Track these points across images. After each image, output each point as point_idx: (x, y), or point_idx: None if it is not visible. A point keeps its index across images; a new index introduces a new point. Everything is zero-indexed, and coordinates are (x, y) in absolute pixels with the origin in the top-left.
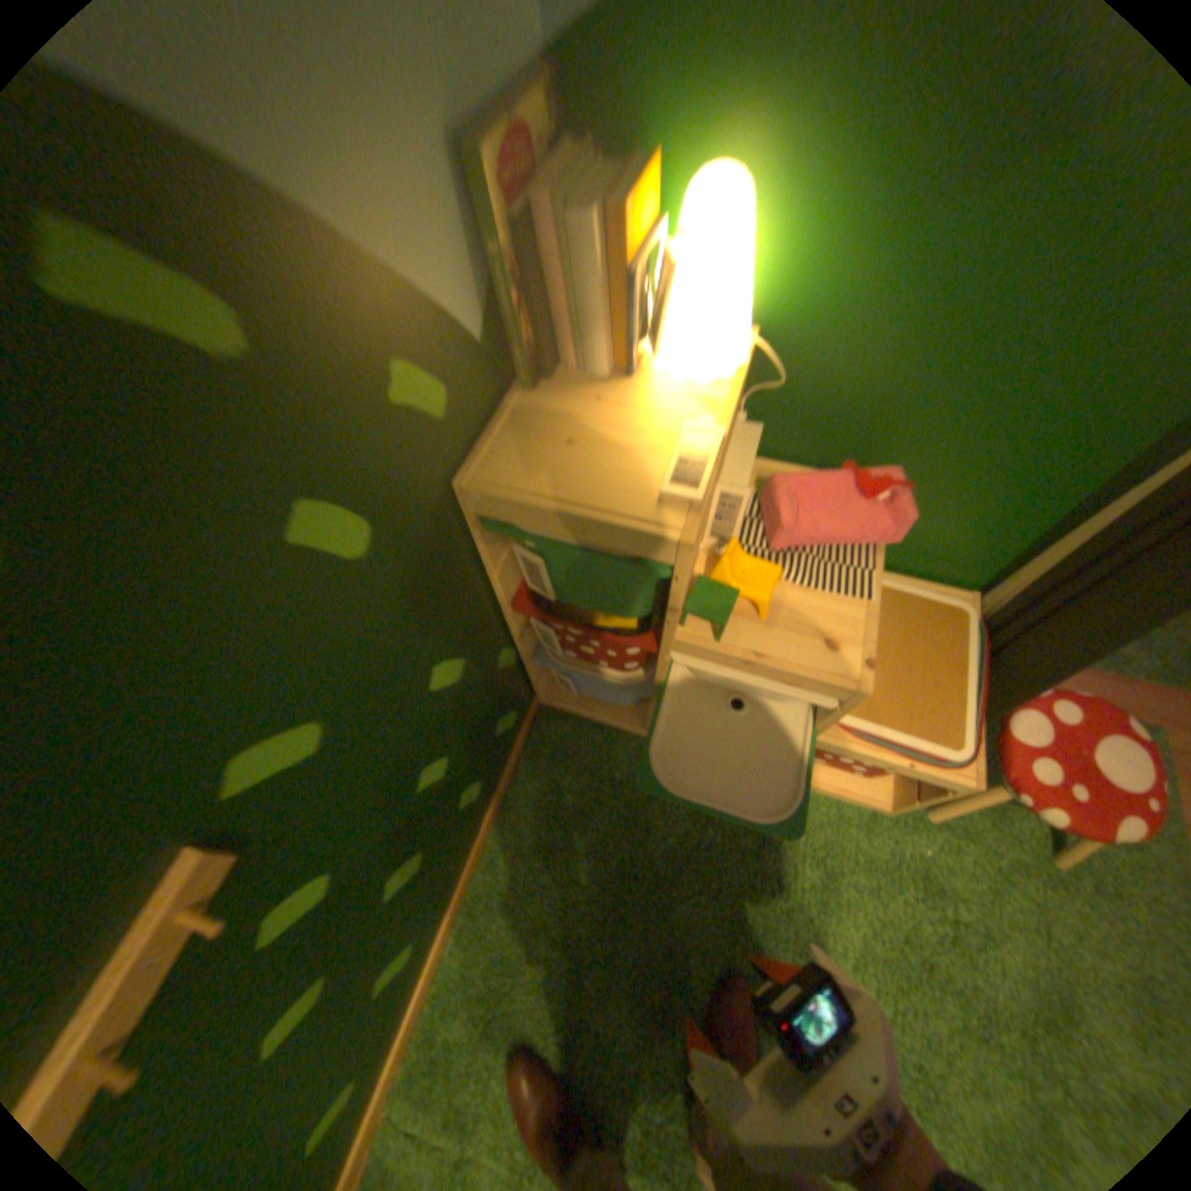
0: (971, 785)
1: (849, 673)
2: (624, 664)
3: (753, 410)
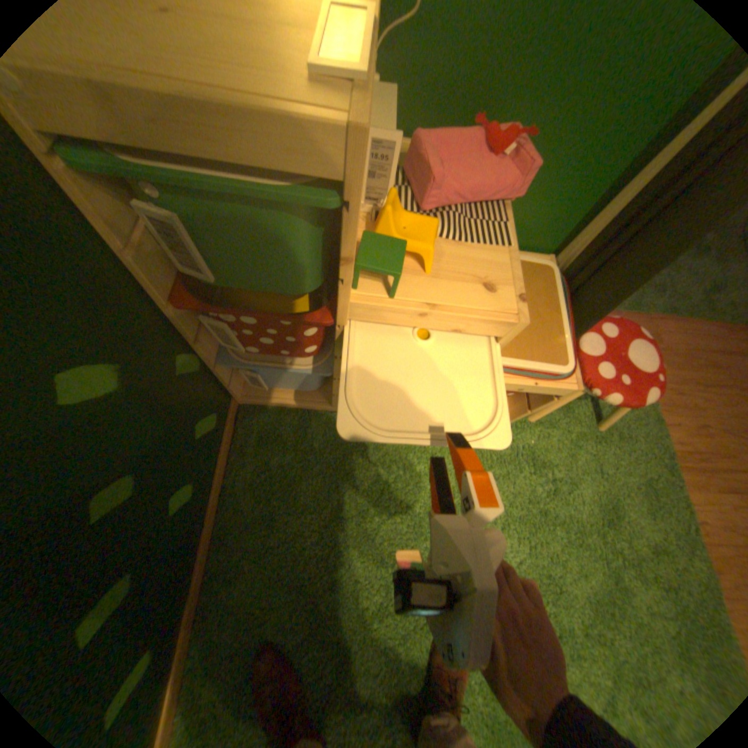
0: (574, 388)
1: (509, 308)
2: (305, 347)
3: (387, 71)
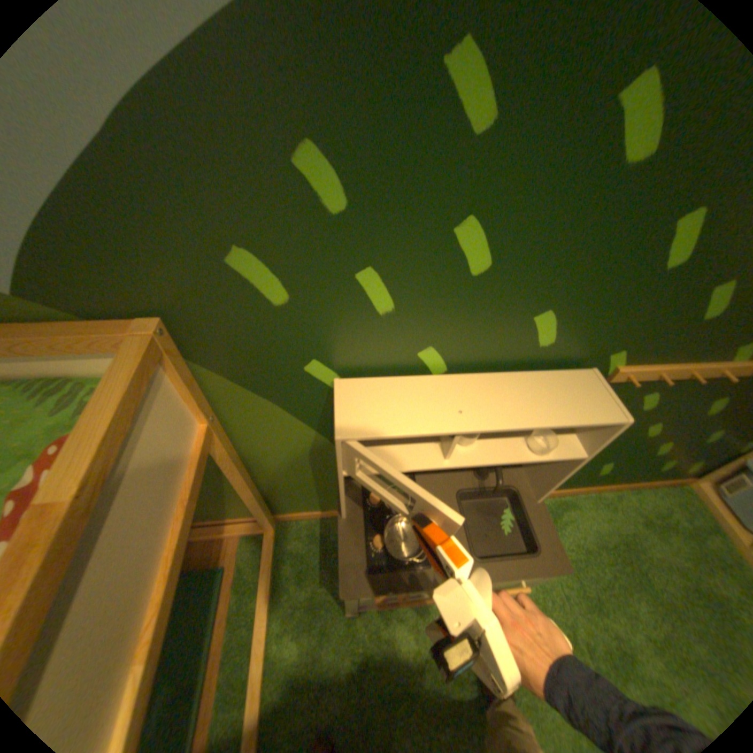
0: None
1: None
2: None
3: None
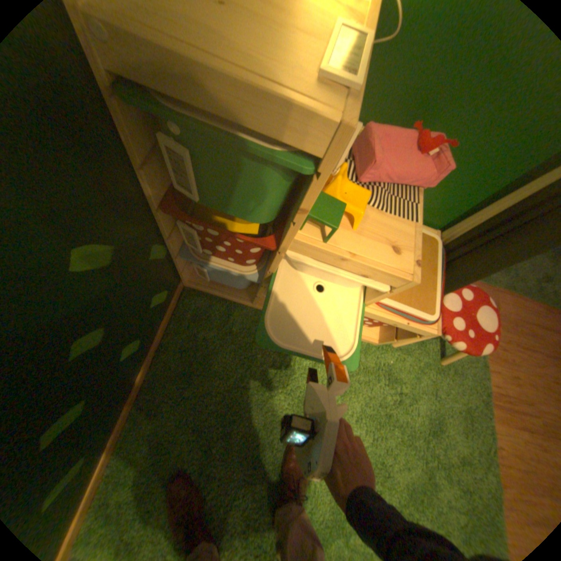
0: (434, 333)
1: (407, 269)
2: (248, 260)
3: None
